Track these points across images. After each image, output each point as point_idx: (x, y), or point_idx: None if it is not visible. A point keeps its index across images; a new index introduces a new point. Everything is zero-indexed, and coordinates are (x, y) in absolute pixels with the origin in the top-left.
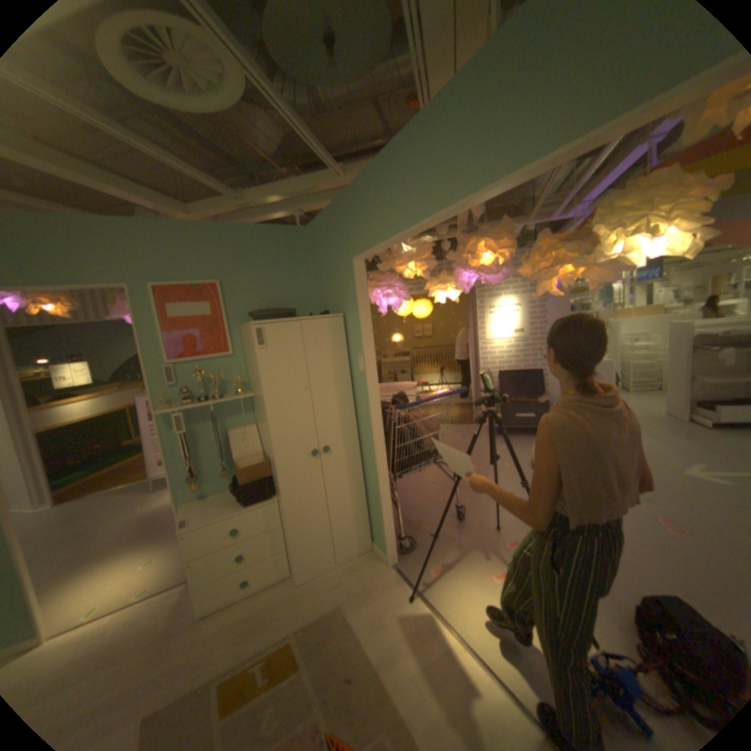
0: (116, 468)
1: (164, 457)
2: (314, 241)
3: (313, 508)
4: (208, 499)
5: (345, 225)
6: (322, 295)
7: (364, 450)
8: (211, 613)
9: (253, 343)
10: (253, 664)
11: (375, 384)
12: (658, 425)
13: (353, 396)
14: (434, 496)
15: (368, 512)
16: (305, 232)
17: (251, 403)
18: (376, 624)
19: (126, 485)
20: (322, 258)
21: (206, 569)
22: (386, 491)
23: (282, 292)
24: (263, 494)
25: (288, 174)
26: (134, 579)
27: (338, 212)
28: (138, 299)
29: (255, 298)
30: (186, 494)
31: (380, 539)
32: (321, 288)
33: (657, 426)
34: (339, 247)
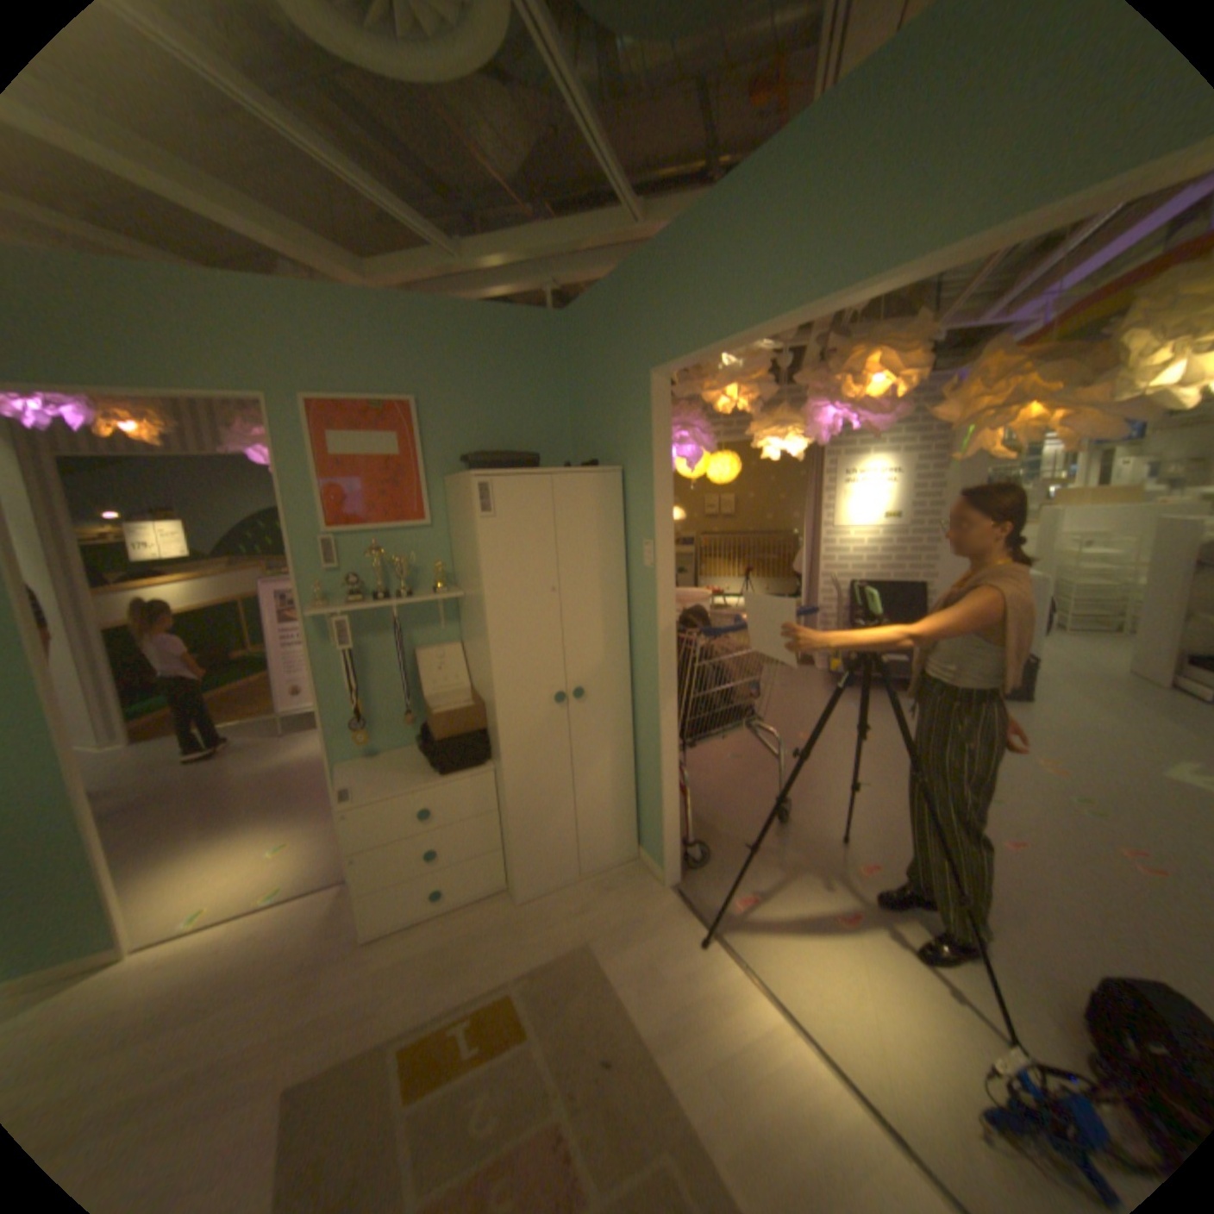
0: (223, 693)
1: (315, 686)
2: (577, 337)
3: (551, 785)
4: (382, 758)
5: (641, 311)
6: (583, 432)
7: (638, 699)
8: (382, 937)
9: (473, 507)
10: (452, 1024)
11: (670, 591)
12: (1115, 690)
13: (629, 607)
14: (738, 779)
15: (636, 798)
16: (561, 321)
17: (456, 607)
18: (648, 978)
19: (240, 721)
20: (590, 368)
21: (378, 868)
22: (673, 769)
23: (517, 424)
24: (472, 757)
25: (534, 216)
26: (259, 871)
27: (630, 286)
28: (282, 421)
29: (472, 431)
30: (347, 747)
31: (655, 843)
32: (582, 421)
33: (1114, 691)
34: (625, 350)
